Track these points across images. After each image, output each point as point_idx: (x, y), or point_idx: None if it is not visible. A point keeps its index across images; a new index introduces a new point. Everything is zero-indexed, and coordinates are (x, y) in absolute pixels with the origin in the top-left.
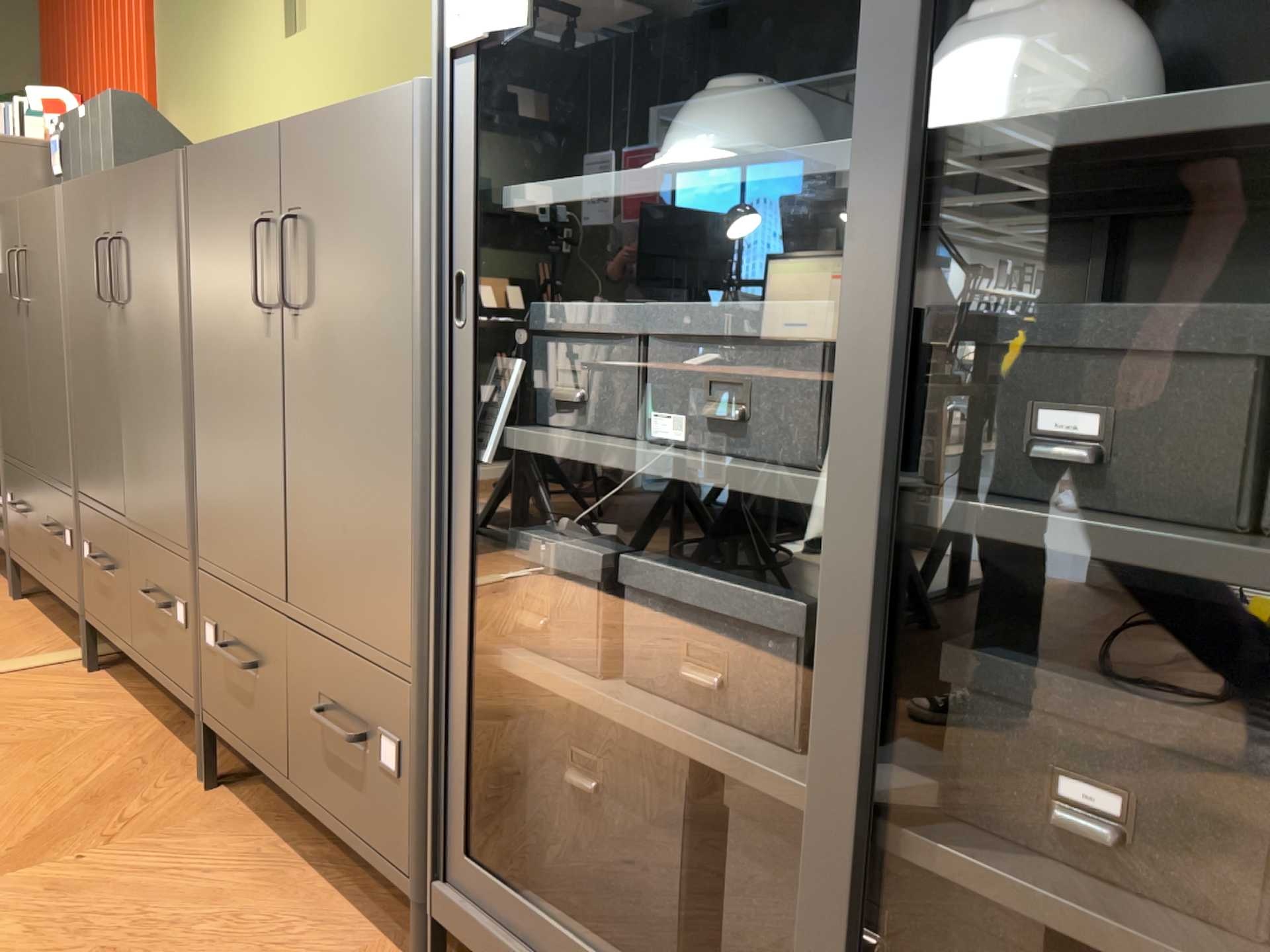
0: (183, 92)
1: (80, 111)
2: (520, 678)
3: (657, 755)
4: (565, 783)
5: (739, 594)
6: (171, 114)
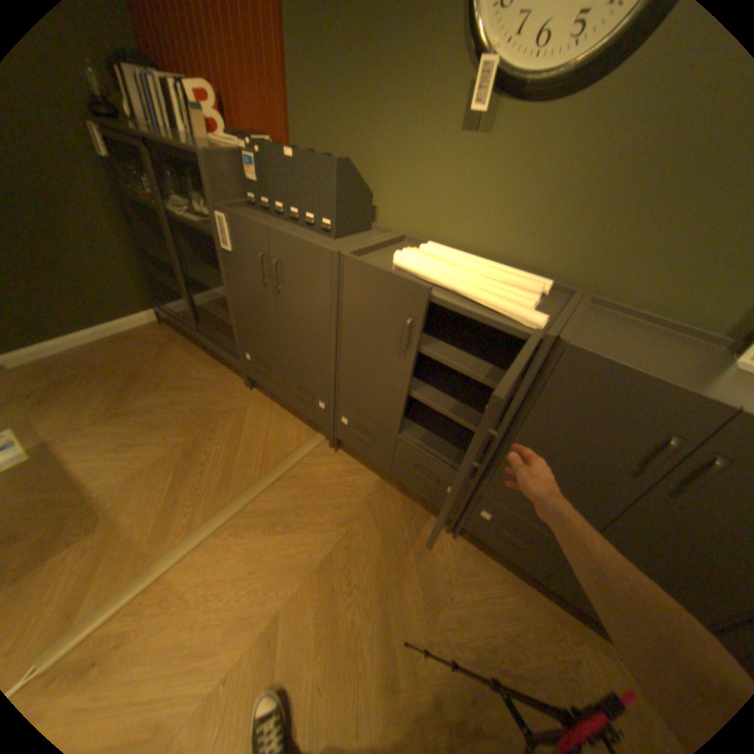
0: (320, 113)
1: (283, 147)
2: None
3: None
4: None
5: None
6: (305, 124)
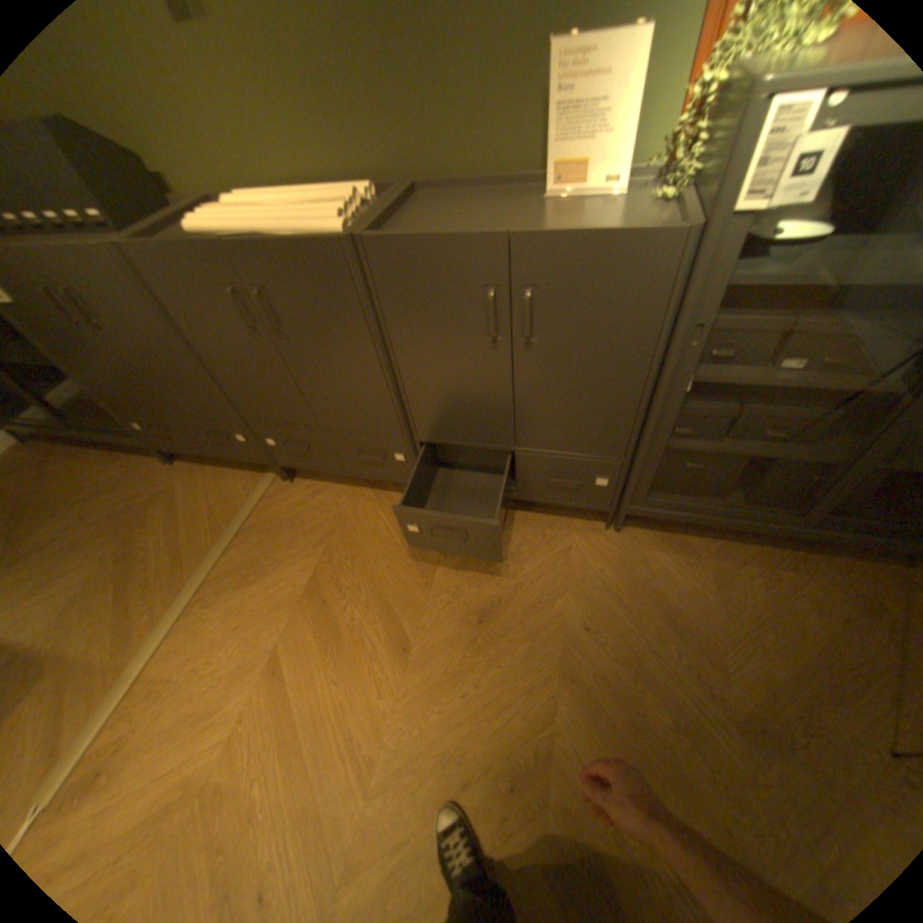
0: None
1: None
2: (676, 448)
3: (734, 453)
4: (680, 466)
5: (802, 410)
6: None
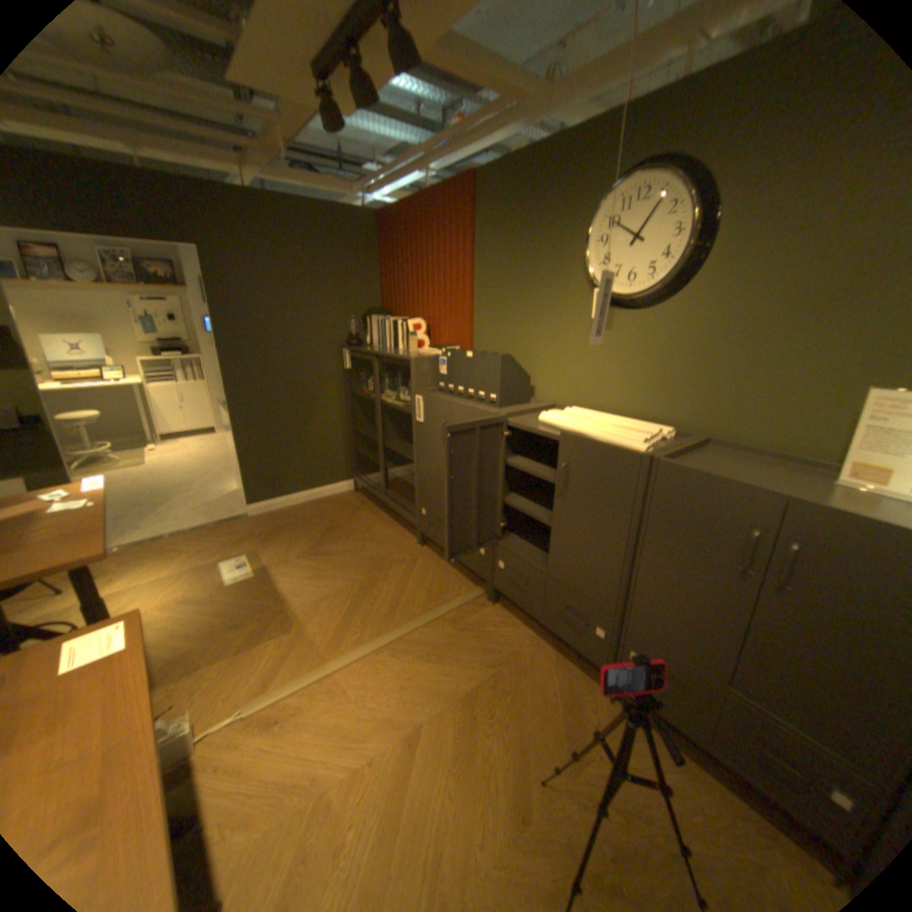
0: (495, 330)
1: (466, 352)
2: None
3: None
4: None
5: None
6: (484, 337)
